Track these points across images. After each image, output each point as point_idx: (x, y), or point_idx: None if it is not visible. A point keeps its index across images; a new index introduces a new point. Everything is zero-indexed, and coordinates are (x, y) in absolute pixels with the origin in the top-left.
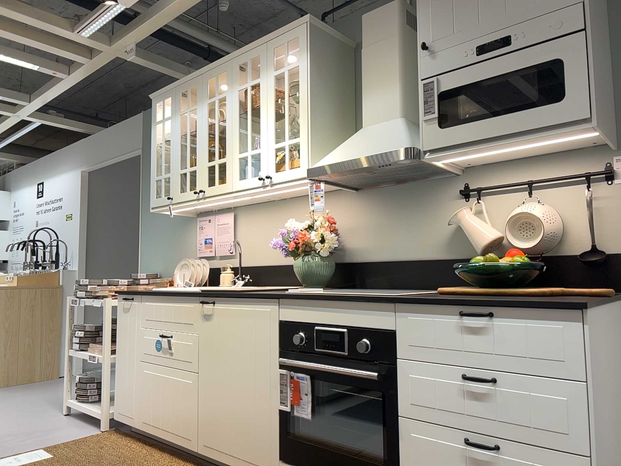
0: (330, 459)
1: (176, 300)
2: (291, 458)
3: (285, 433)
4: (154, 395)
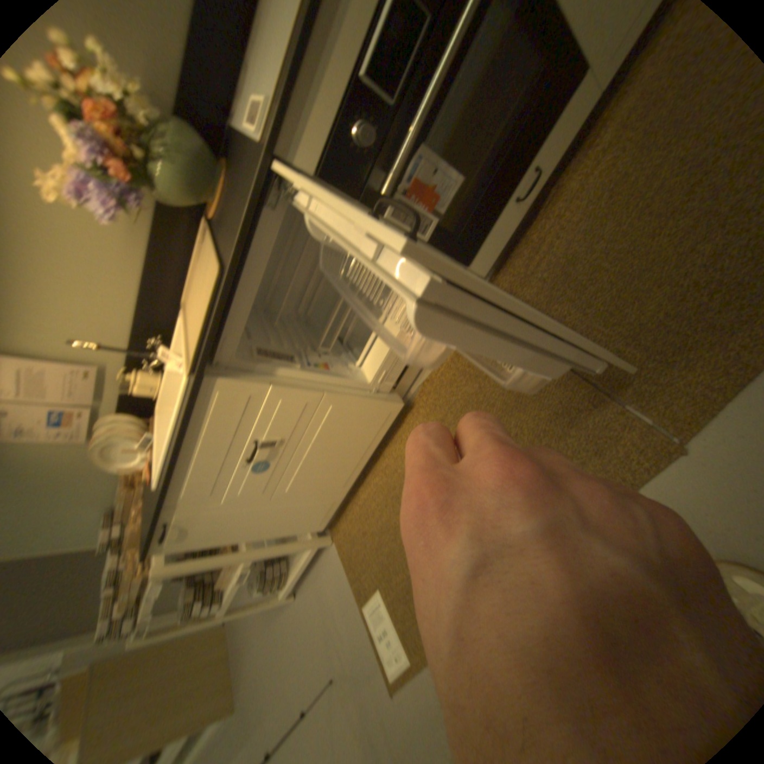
0: (505, 171)
1: (196, 432)
2: (475, 246)
3: (450, 244)
4: (322, 472)
